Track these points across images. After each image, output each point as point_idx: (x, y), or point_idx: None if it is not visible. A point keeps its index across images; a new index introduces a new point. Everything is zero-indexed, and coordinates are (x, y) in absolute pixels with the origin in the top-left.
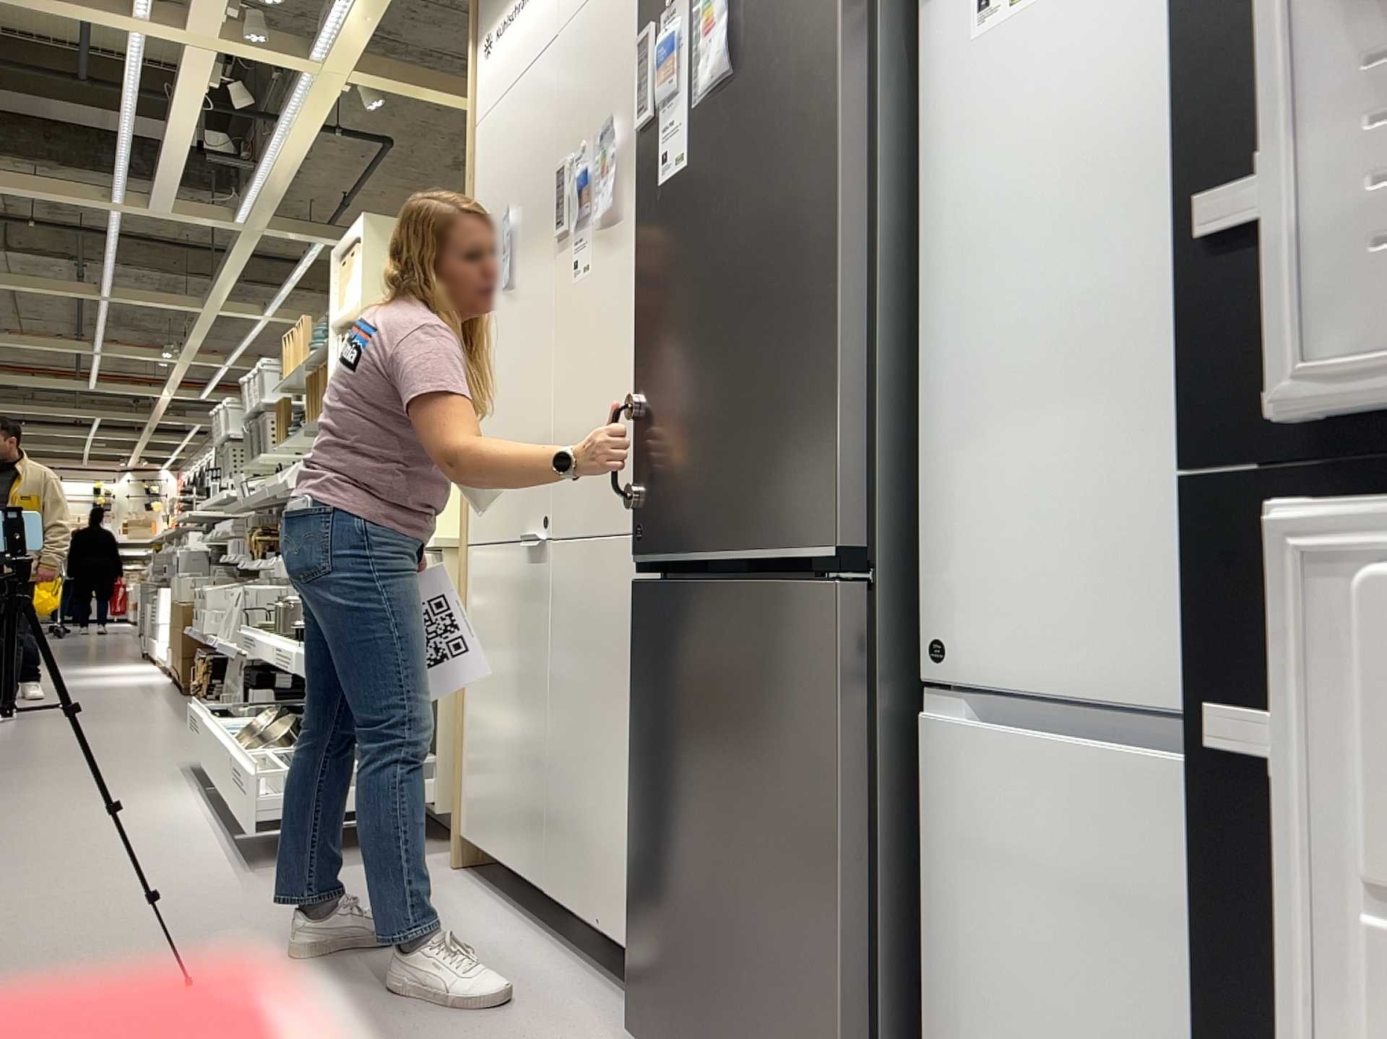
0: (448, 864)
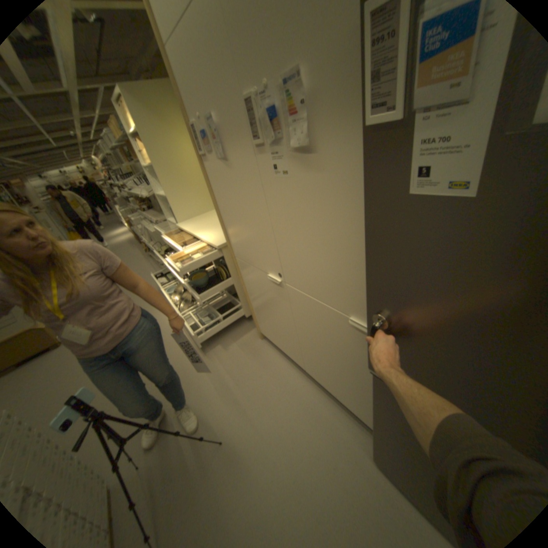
0: (258, 337)
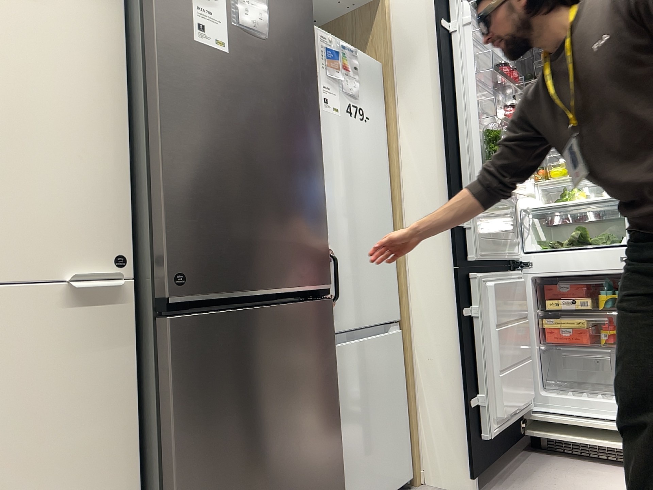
0: None
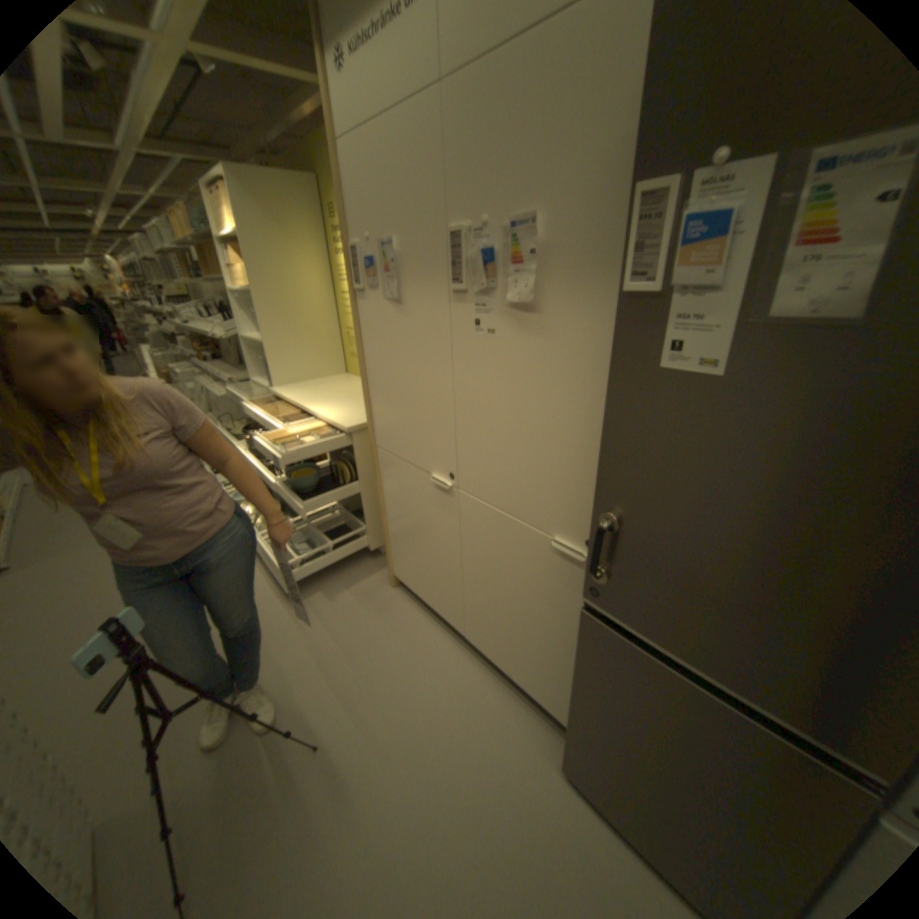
0: (388, 583)
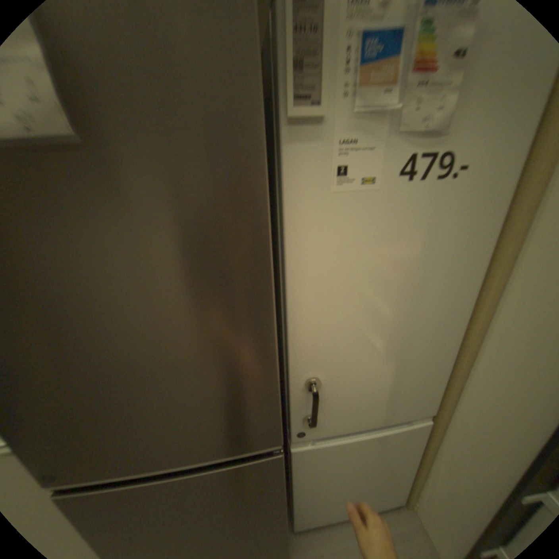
0: None
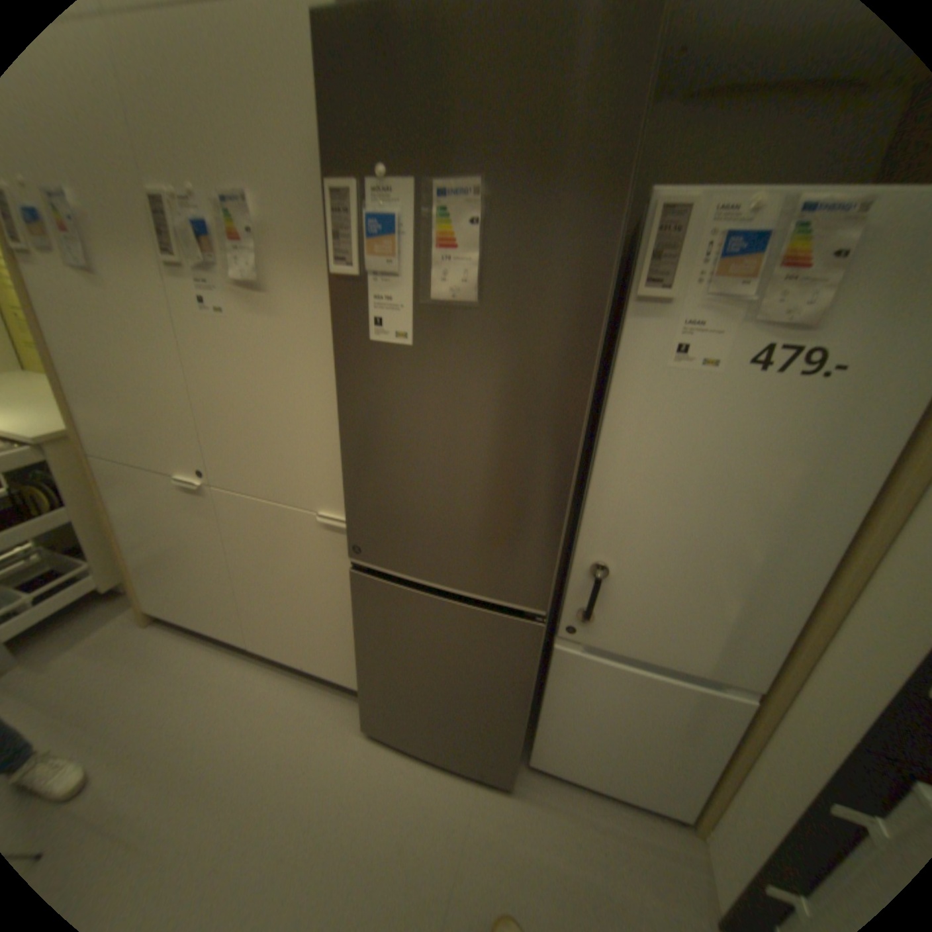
0: (134, 624)
